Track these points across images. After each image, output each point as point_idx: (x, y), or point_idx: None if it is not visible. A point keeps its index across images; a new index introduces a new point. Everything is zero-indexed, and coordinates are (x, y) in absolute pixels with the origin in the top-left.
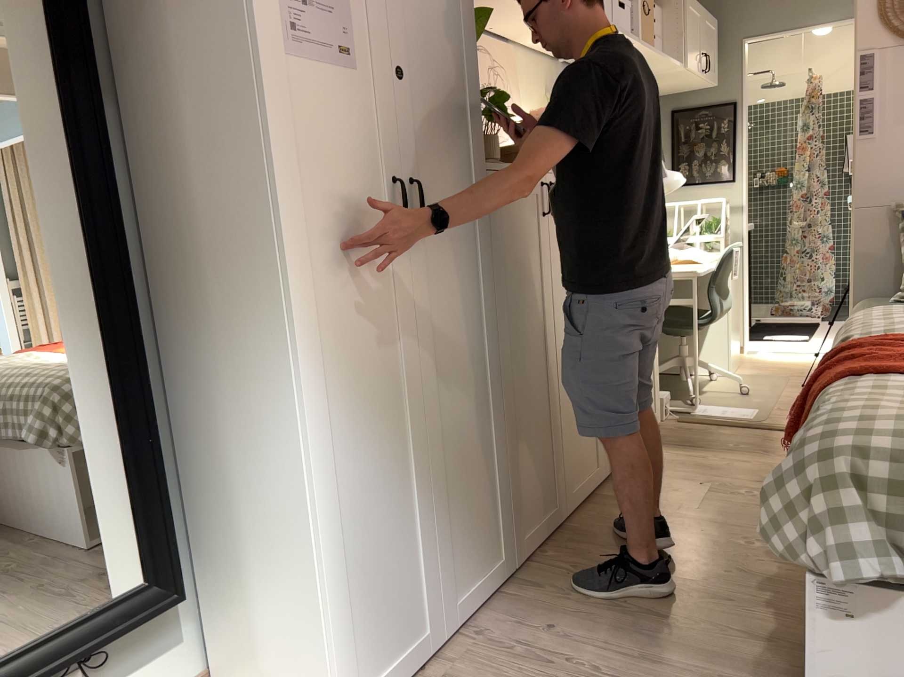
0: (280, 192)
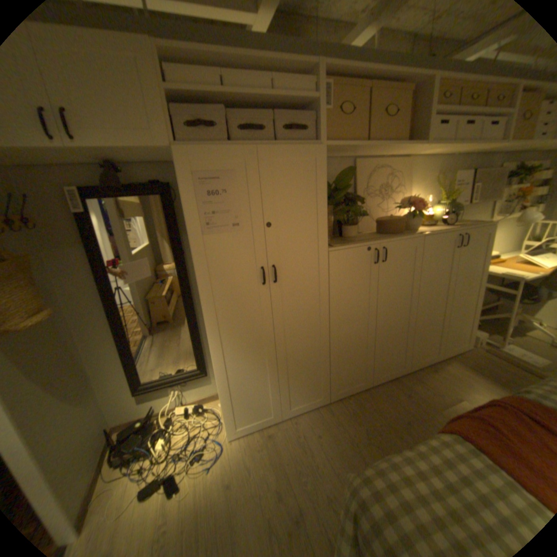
0: (202, 283)
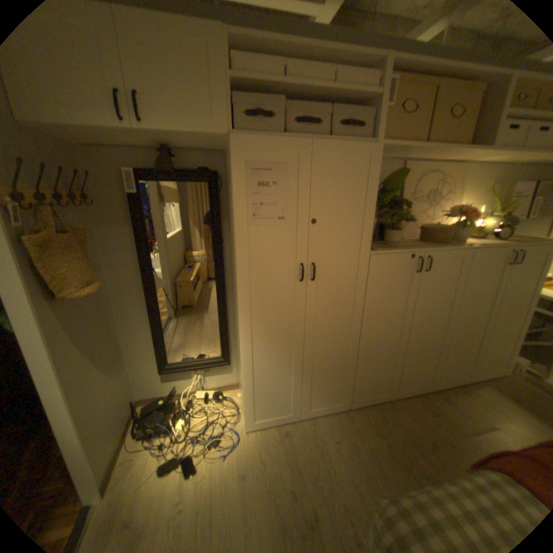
0: (242, 273)
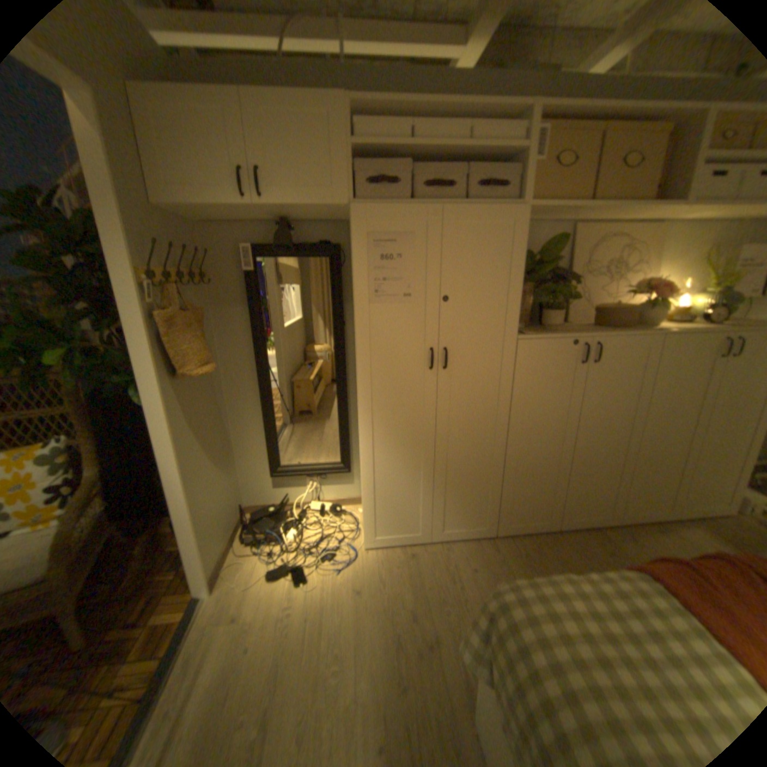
0: (362, 358)
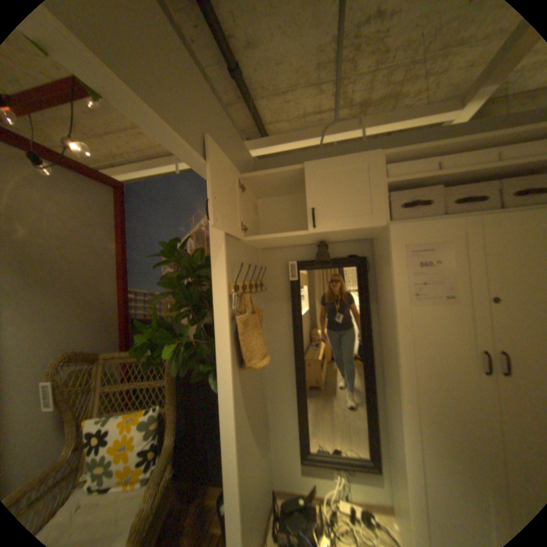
0: (406, 359)
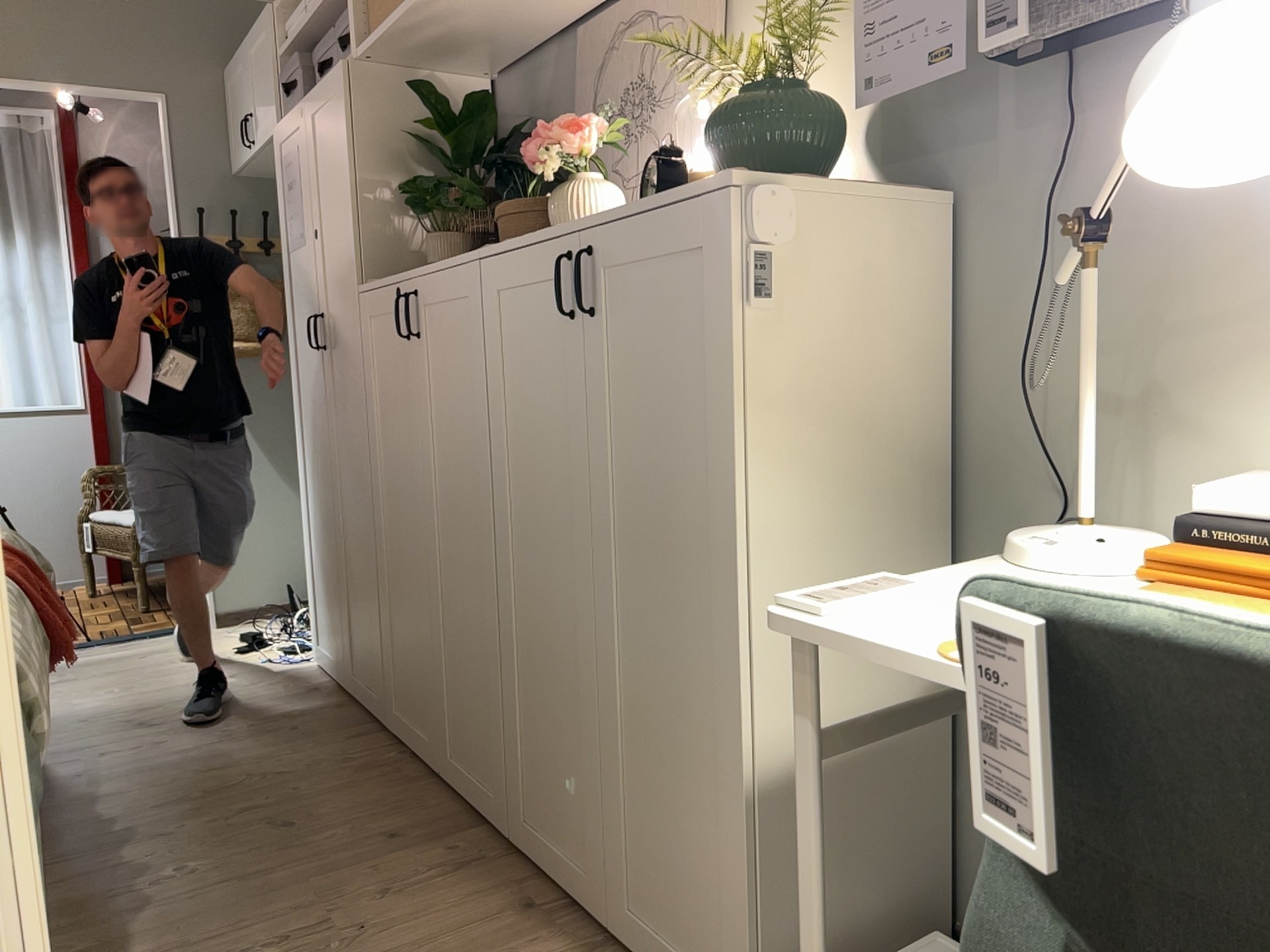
0: (288, 331)
